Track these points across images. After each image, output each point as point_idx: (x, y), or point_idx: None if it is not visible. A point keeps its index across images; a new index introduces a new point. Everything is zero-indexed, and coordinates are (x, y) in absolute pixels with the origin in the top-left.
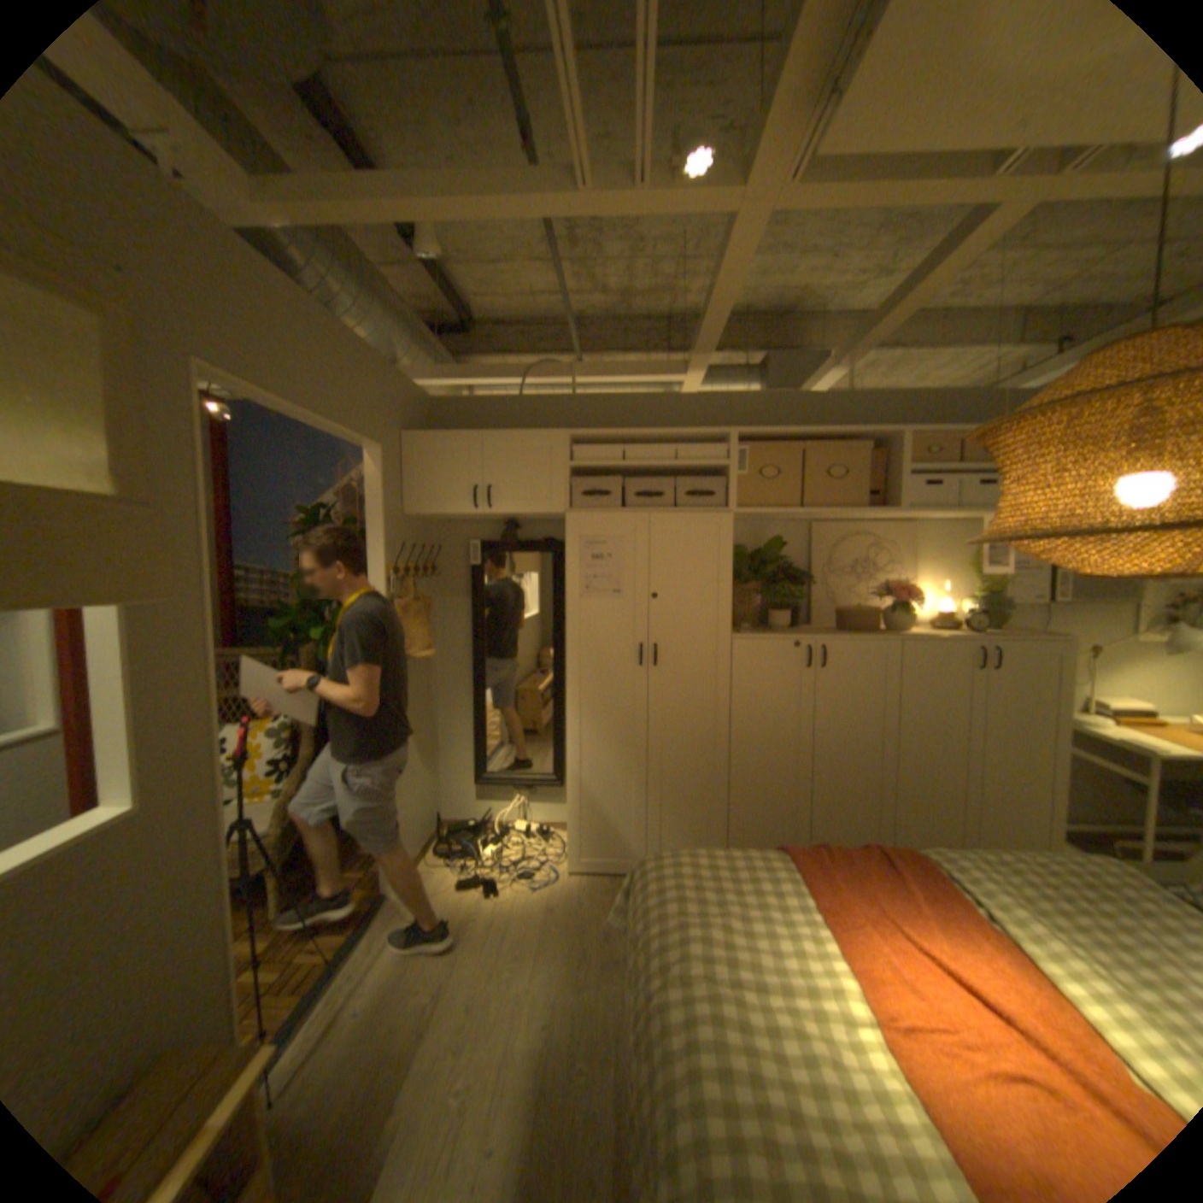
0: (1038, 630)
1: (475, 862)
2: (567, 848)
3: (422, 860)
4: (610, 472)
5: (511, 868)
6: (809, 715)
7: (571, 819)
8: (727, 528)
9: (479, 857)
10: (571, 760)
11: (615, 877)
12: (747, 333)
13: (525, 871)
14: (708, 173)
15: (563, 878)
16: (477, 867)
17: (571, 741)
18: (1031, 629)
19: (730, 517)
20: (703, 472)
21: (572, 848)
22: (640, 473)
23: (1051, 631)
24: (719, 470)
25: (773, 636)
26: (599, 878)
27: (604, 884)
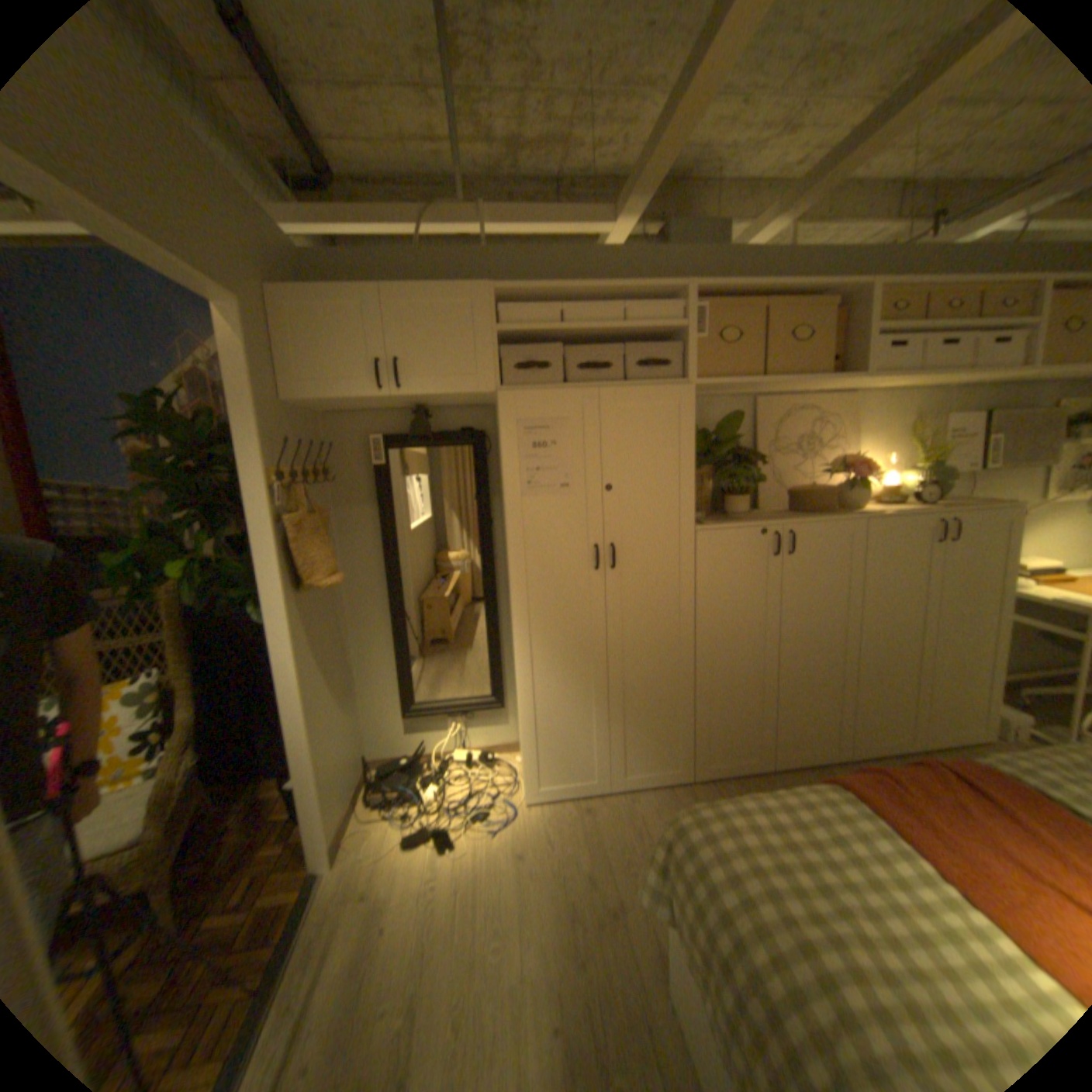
0: (964, 497)
1: (417, 806)
2: (525, 777)
3: (353, 814)
4: (542, 340)
5: (460, 807)
6: (771, 605)
7: (527, 747)
8: (682, 403)
9: (420, 799)
10: (523, 684)
11: (578, 799)
12: None
13: (478, 808)
14: None
15: (523, 809)
16: (421, 812)
17: (522, 662)
18: (958, 497)
19: (687, 390)
20: (651, 337)
21: (530, 777)
22: (577, 341)
23: (975, 498)
24: (671, 333)
25: (739, 524)
26: (562, 804)
27: (569, 811)
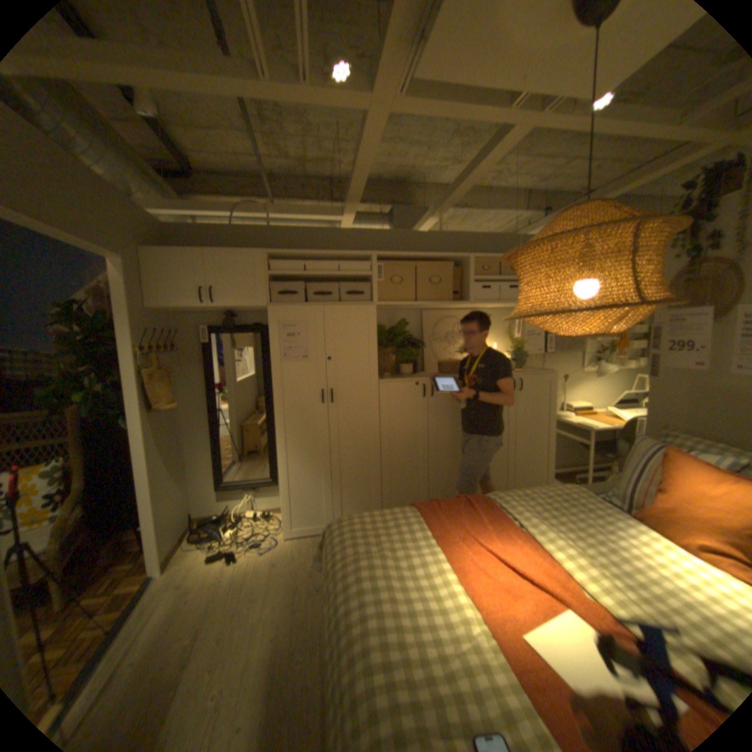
0: (539, 368)
1: (218, 543)
2: (282, 523)
3: (178, 548)
4: (296, 279)
5: (244, 543)
6: (425, 425)
7: (284, 505)
8: (373, 314)
9: (221, 539)
10: (281, 468)
11: (314, 537)
12: (380, 193)
13: (254, 543)
14: (348, 81)
15: (280, 543)
16: (220, 546)
17: (280, 455)
18: (536, 367)
19: (374, 308)
20: (356, 279)
21: (285, 523)
22: (316, 279)
23: (545, 368)
24: (366, 278)
25: (402, 380)
26: (304, 539)
27: (307, 543)
